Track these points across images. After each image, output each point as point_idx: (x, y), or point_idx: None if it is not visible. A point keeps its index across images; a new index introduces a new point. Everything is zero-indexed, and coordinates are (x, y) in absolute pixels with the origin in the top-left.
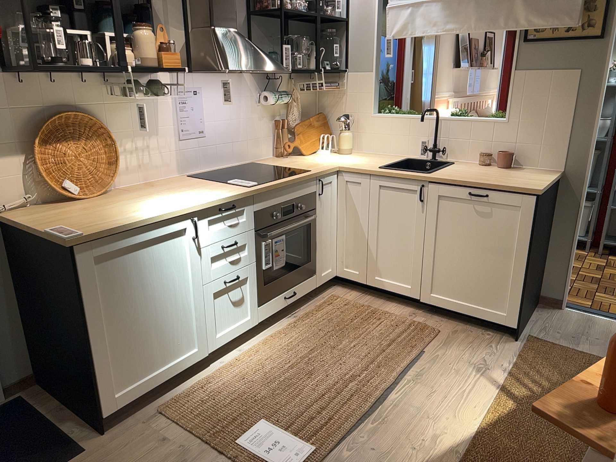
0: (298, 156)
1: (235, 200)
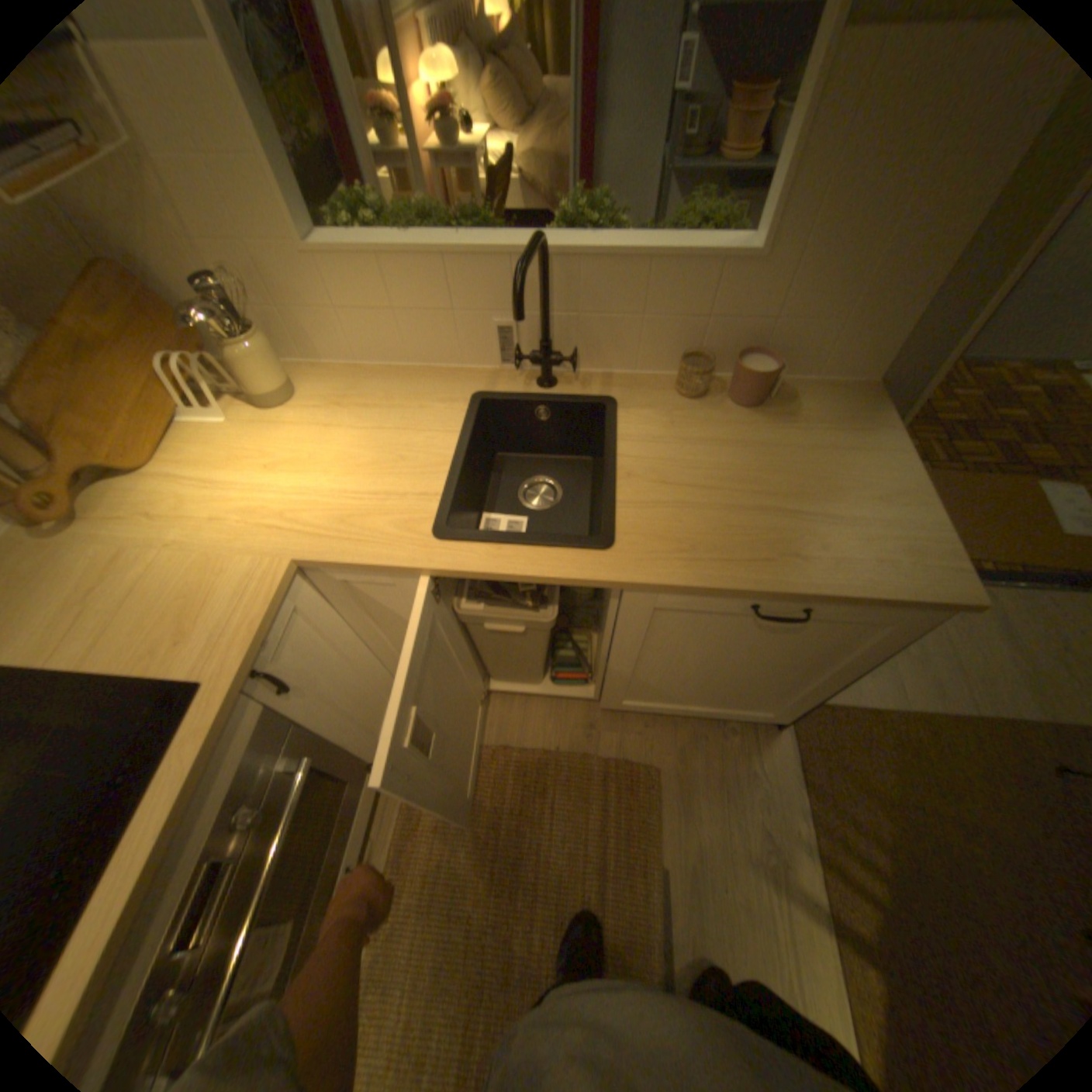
0: (108, 475)
1: None
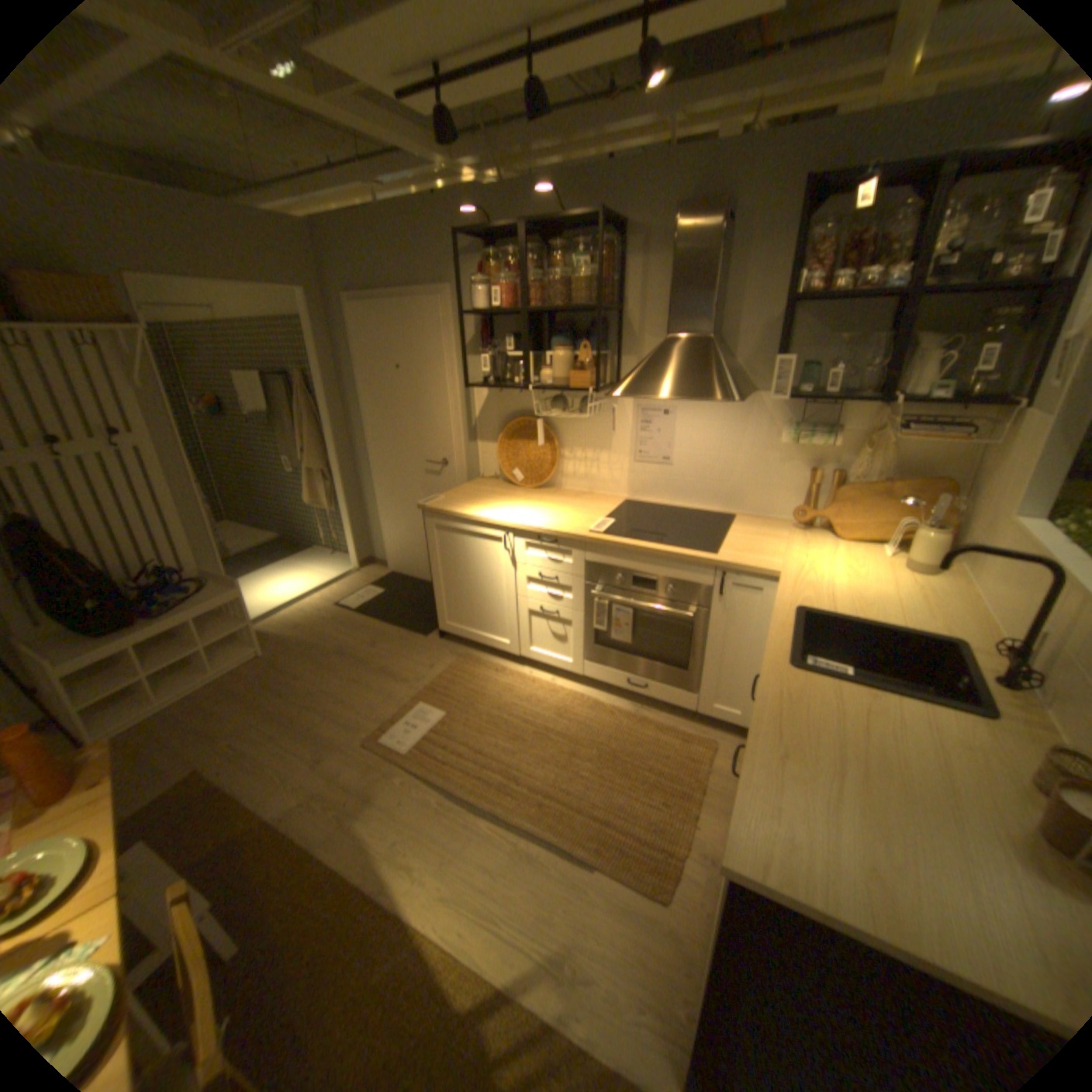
0: (833, 535)
1: (556, 536)
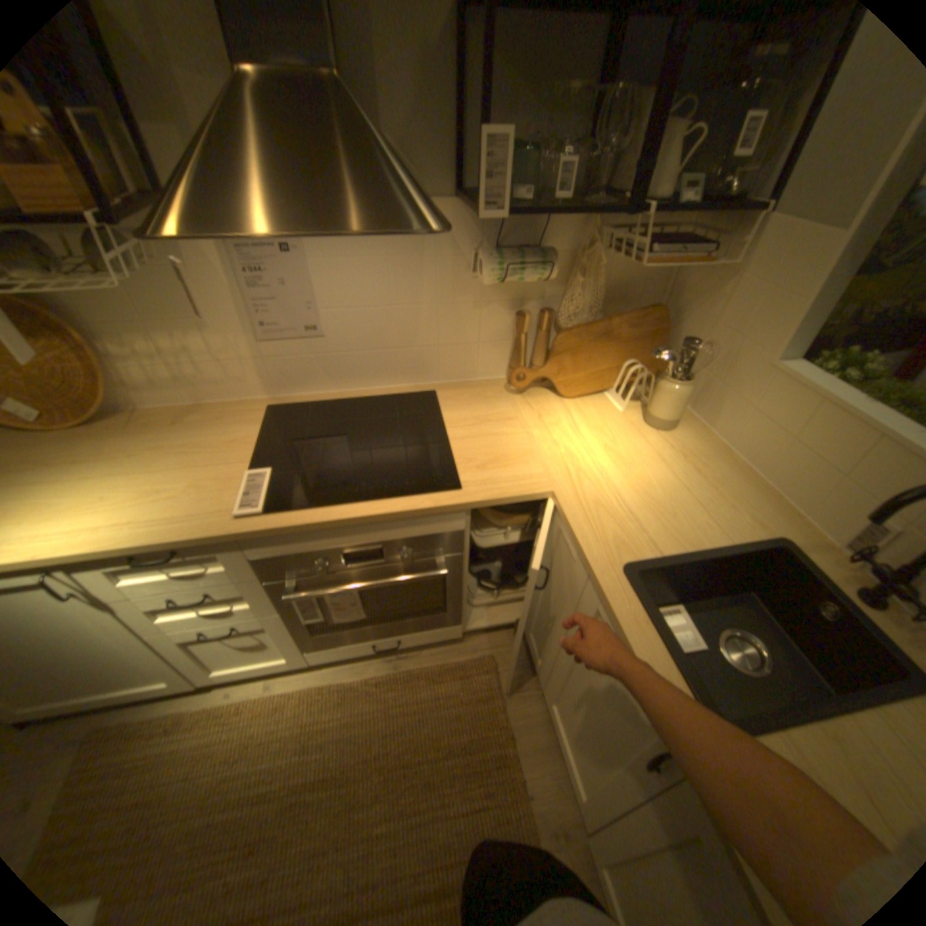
0: (551, 391)
1: (172, 546)
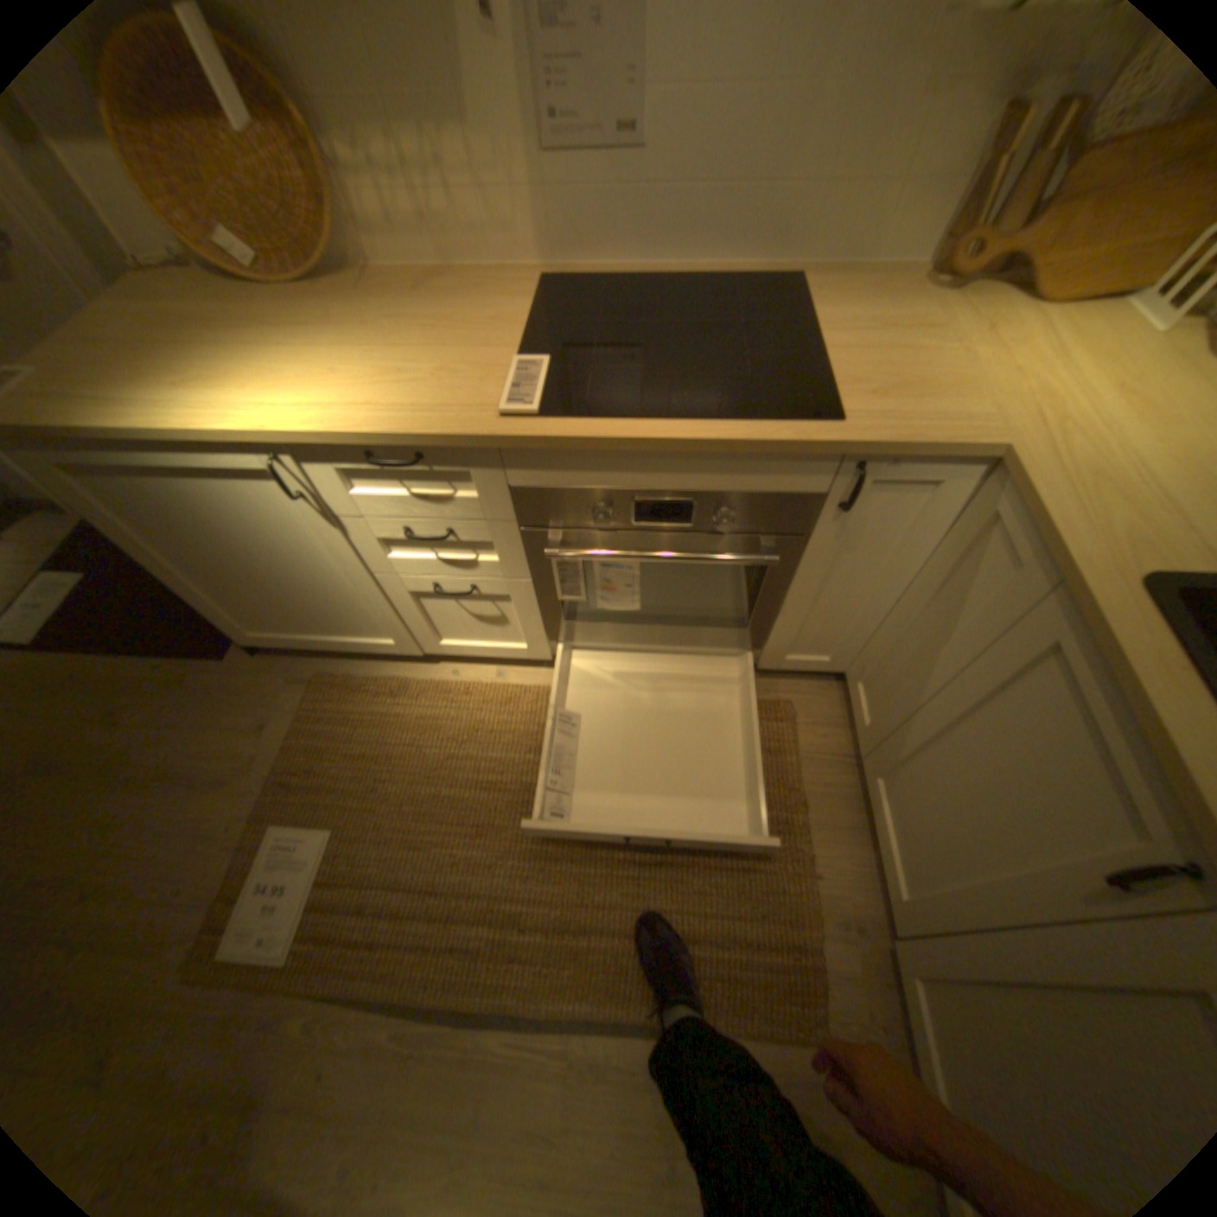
0: (1019, 288)
1: (416, 443)
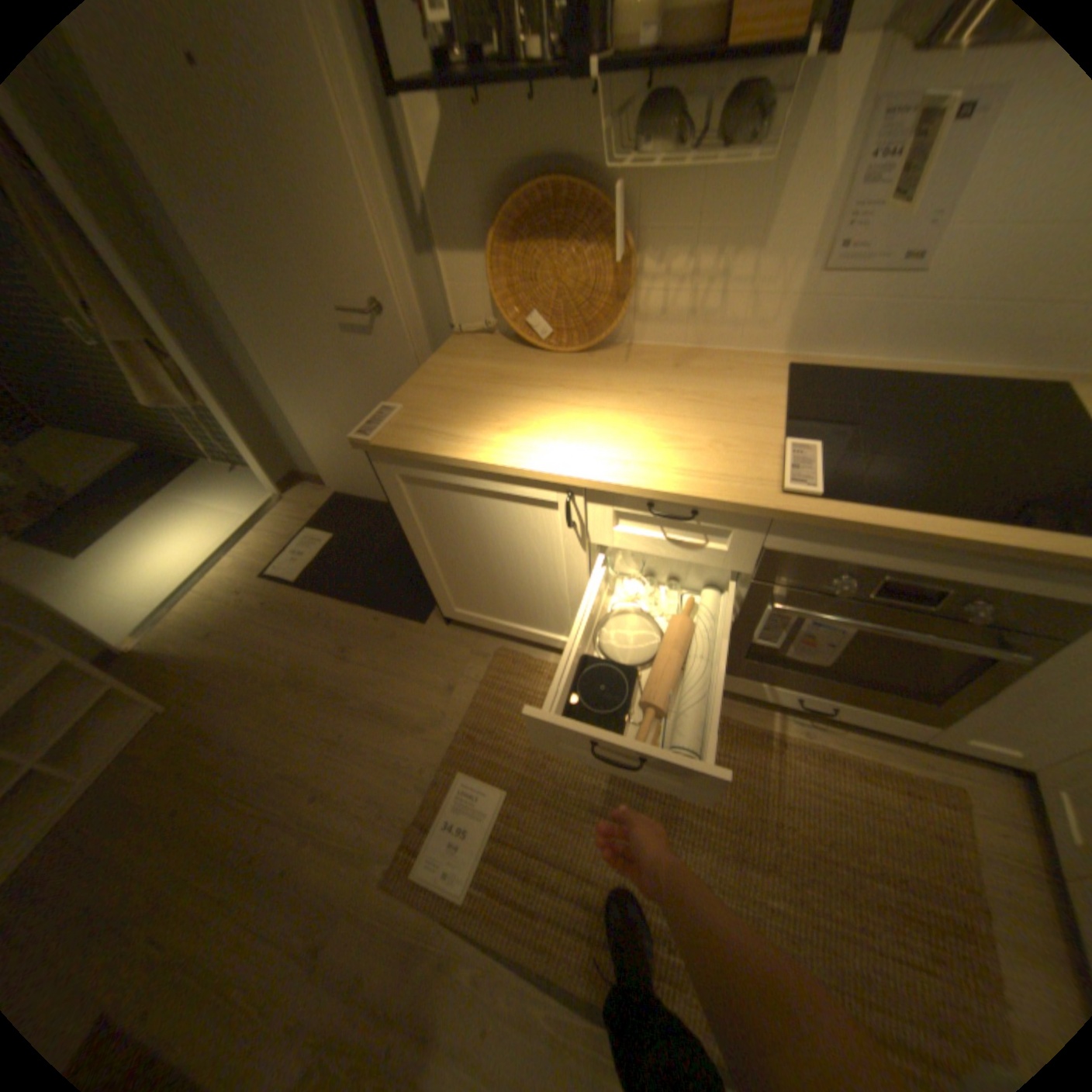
0: None
1: (701, 504)
